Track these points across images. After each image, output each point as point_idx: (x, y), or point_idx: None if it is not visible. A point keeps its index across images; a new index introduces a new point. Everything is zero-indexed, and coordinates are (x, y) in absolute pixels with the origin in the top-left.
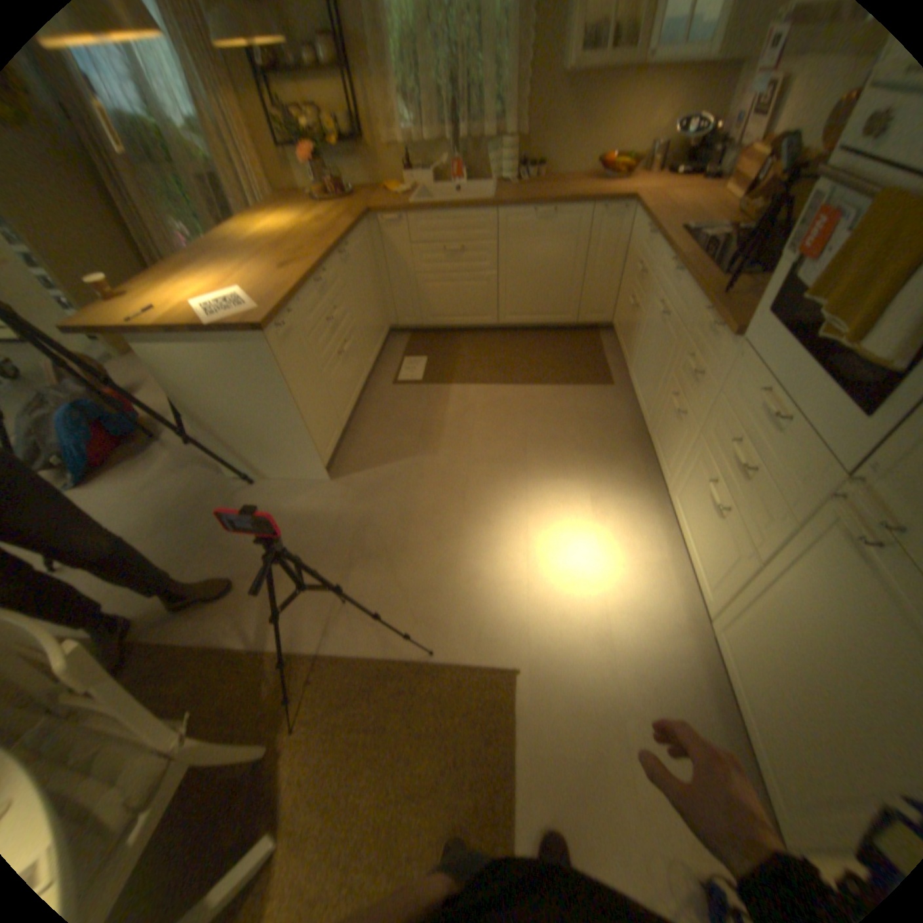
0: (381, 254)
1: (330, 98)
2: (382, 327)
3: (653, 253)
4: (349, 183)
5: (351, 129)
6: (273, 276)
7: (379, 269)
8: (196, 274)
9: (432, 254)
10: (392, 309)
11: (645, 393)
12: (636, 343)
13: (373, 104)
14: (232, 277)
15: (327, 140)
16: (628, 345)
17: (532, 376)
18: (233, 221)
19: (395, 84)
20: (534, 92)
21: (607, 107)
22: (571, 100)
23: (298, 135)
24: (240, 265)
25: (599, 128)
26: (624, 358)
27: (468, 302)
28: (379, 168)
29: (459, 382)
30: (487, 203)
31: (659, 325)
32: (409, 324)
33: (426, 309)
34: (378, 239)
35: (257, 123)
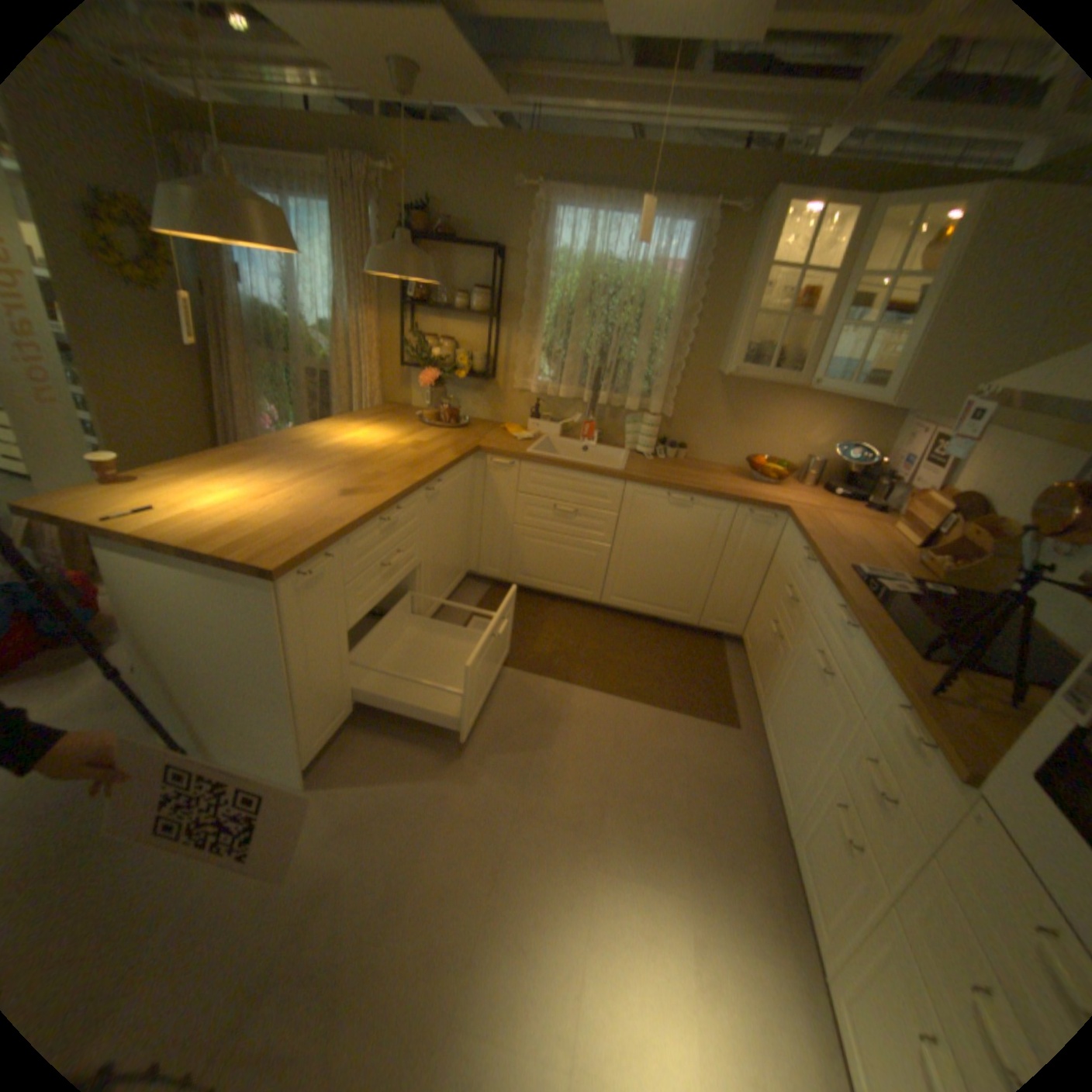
0: (482, 496)
1: (474, 342)
2: (458, 575)
3: (811, 585)
4: (470, 417)
5: (486, 372)
6: (331, 507)
7: (475, 511)
8: (240, 480)
9: (541, 510)
10: (477, 555)
11: (791, 771)
12: (780, 688)
13: (516, 355)
14: (281, 495)
15: (459, 375)
16: (766, 682)
17: (633, 689)
18: (325, 427)
19: (544, 345)
20: (686, 384)
21: (762, 415)
22: (724, 400)
23: (429, 365)
24: (300, 482)
25: (751, 430)
26: (760, 697)
27: (570, 571)
28: (506, 411)
29: (536, 673)
30: (616, 476)
31: (818, 683)
32: (492, 577)
33: (518, 566)
34: (483, 481)
35: (393, 344)
